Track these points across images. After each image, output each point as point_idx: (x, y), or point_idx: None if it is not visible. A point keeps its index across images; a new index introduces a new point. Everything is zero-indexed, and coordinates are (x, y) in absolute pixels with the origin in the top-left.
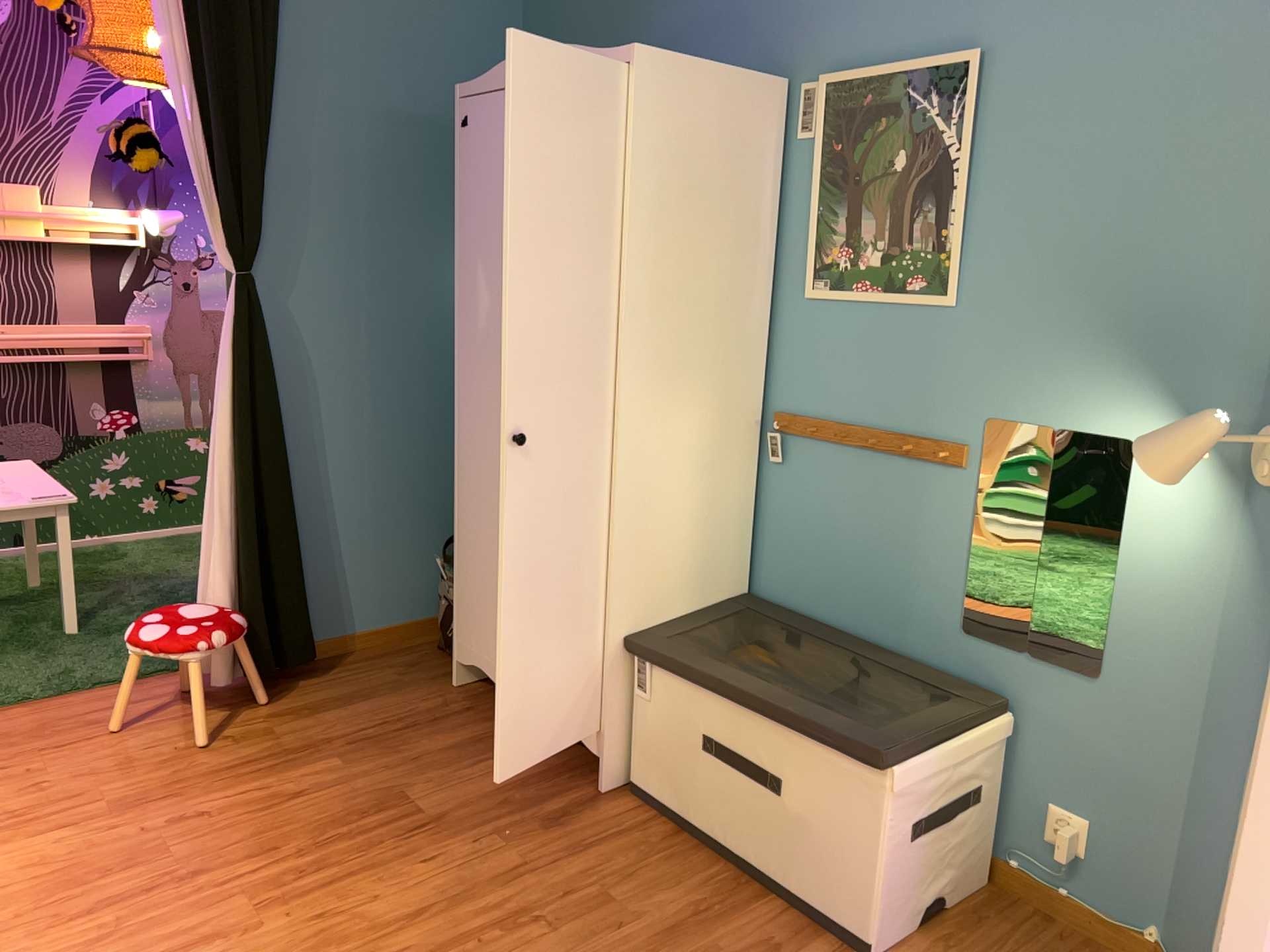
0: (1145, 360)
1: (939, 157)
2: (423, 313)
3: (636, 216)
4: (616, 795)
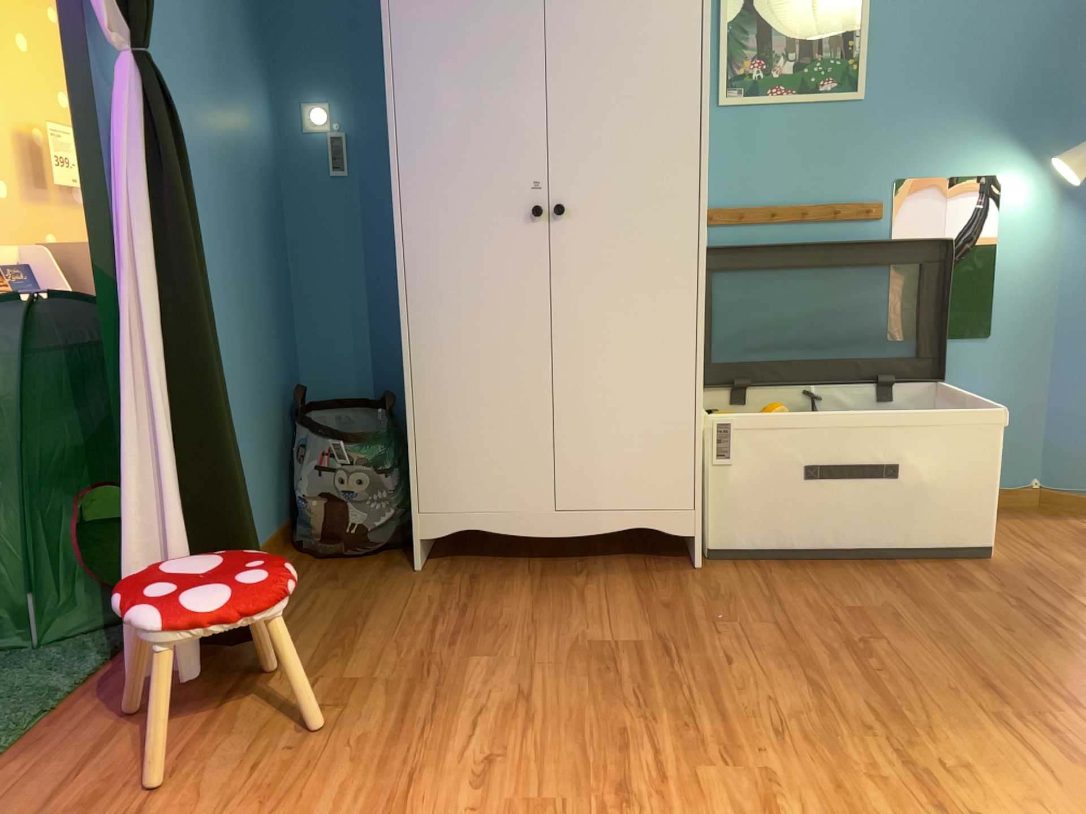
0: (1003, 121)
1: None
2: (234, 152)
3: None
4: (709, 565)
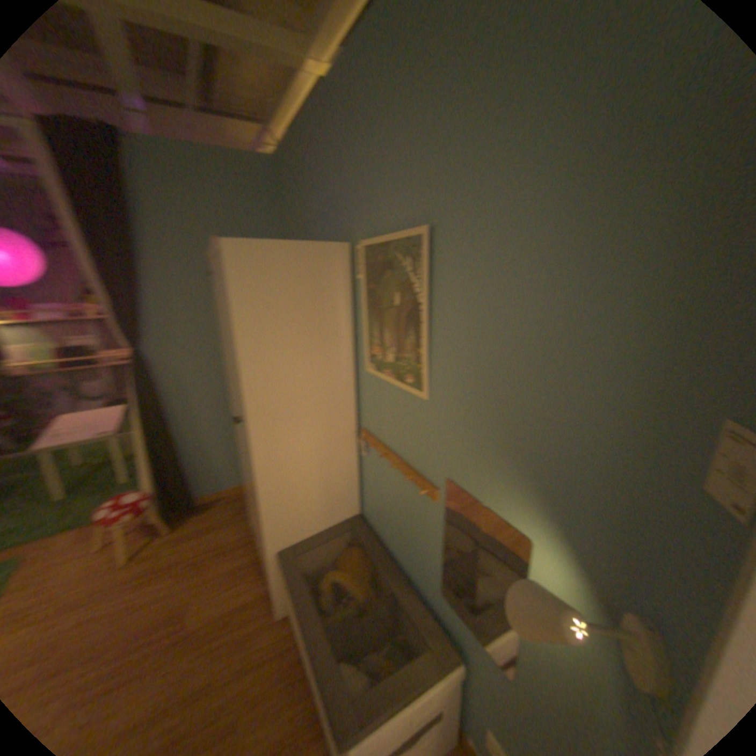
0: (540, 484)
1: (413, 299)
2: None
3: (238, 340)
4: (281, 625)
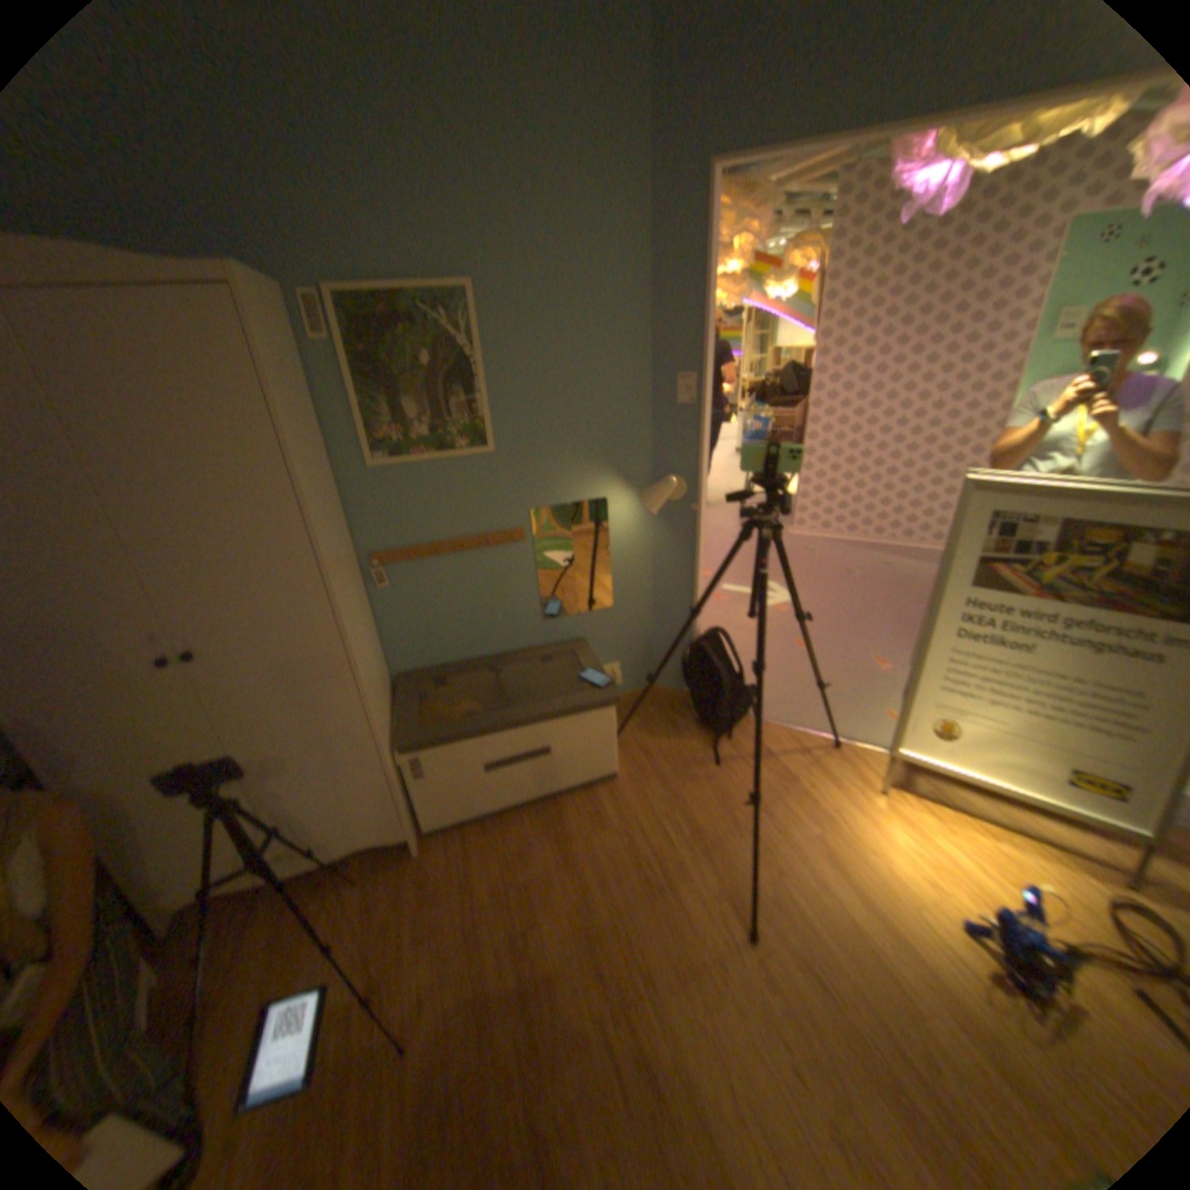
0: (602, 459)
1: (456, 356)
2: None
3: (291, 444)
4: (423, 848)
